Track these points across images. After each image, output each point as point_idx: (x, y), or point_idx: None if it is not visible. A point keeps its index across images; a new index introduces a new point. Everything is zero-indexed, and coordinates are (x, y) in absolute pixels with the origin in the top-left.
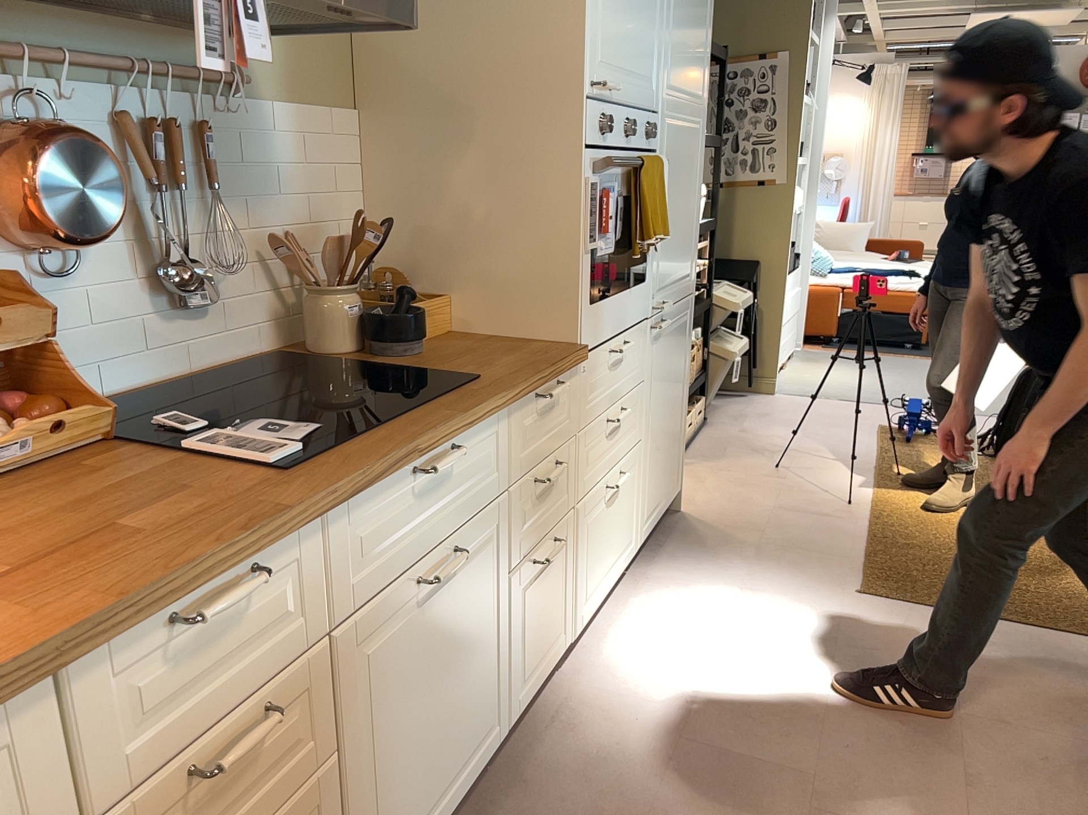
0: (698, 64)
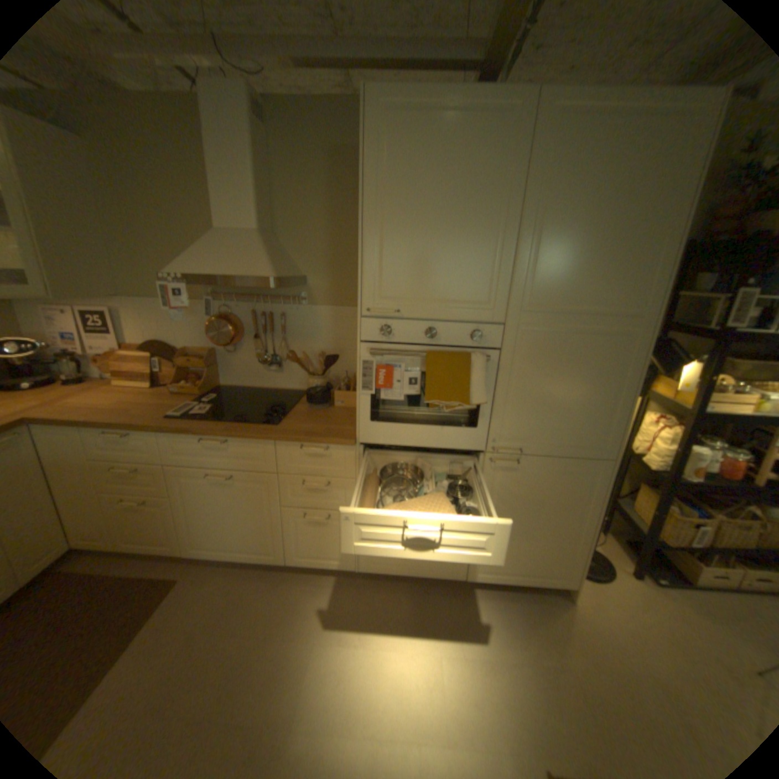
0: (621, 282)
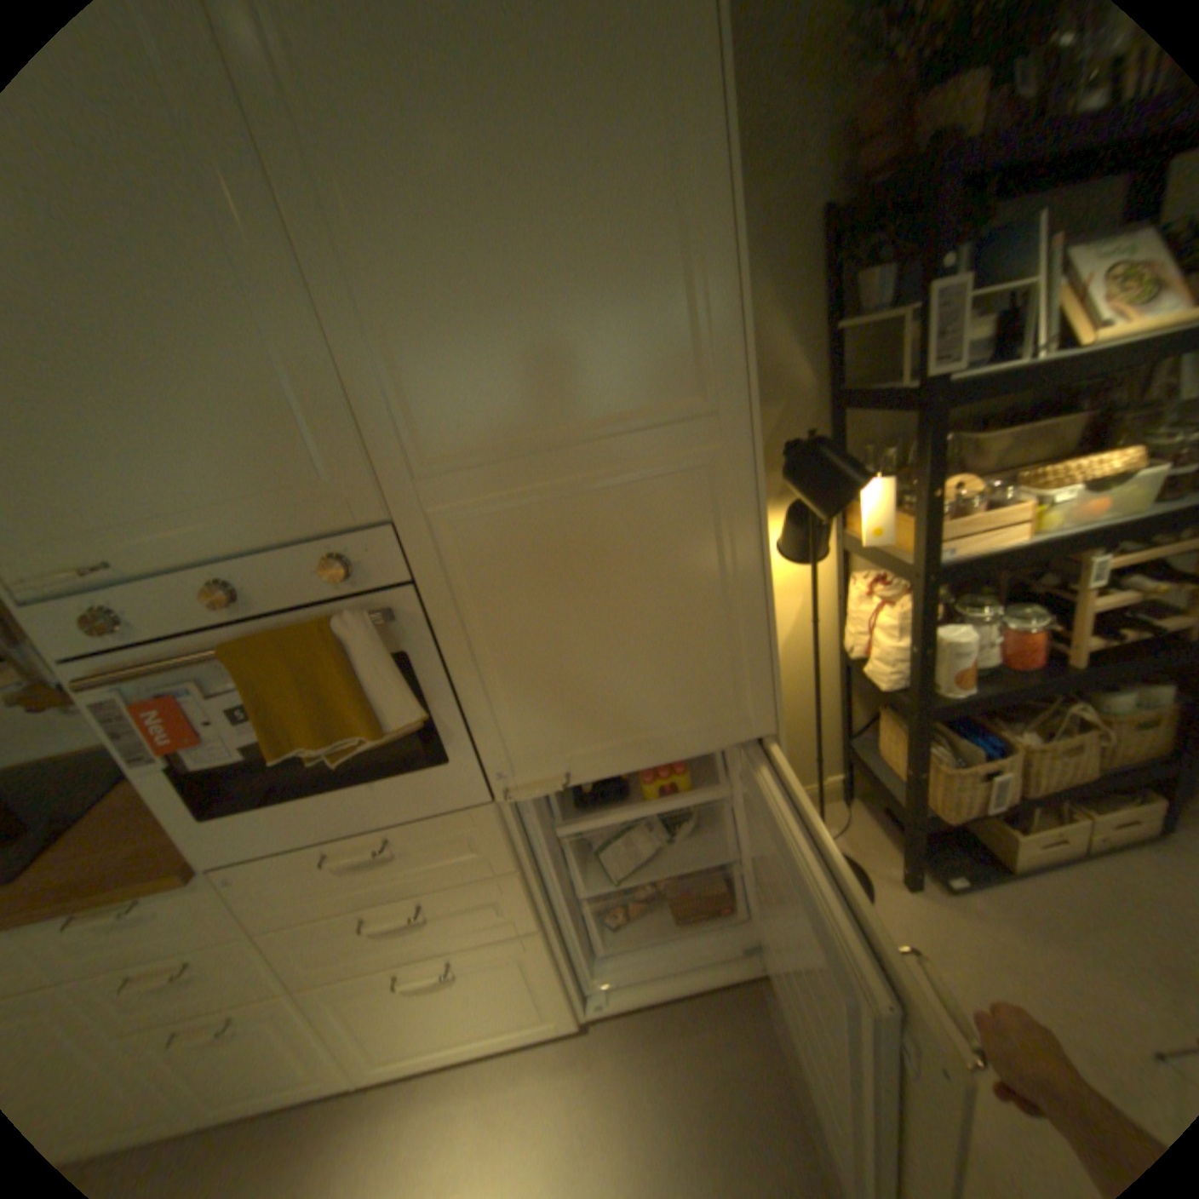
0: (626, 340)
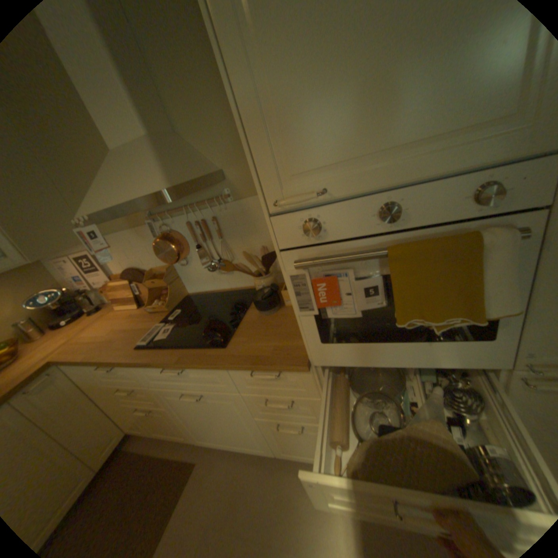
0: None
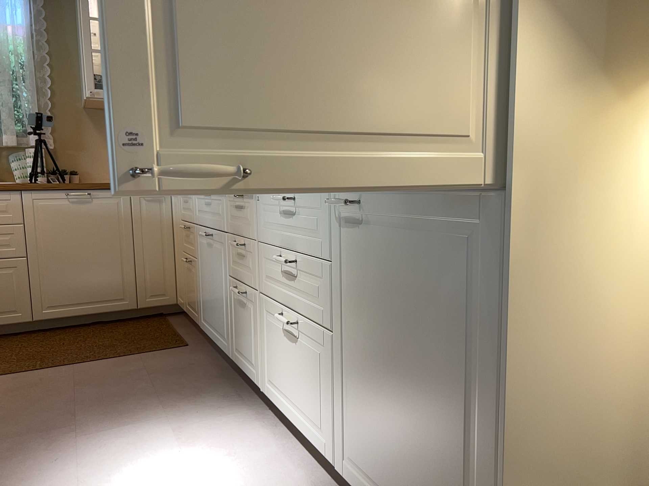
0: None
